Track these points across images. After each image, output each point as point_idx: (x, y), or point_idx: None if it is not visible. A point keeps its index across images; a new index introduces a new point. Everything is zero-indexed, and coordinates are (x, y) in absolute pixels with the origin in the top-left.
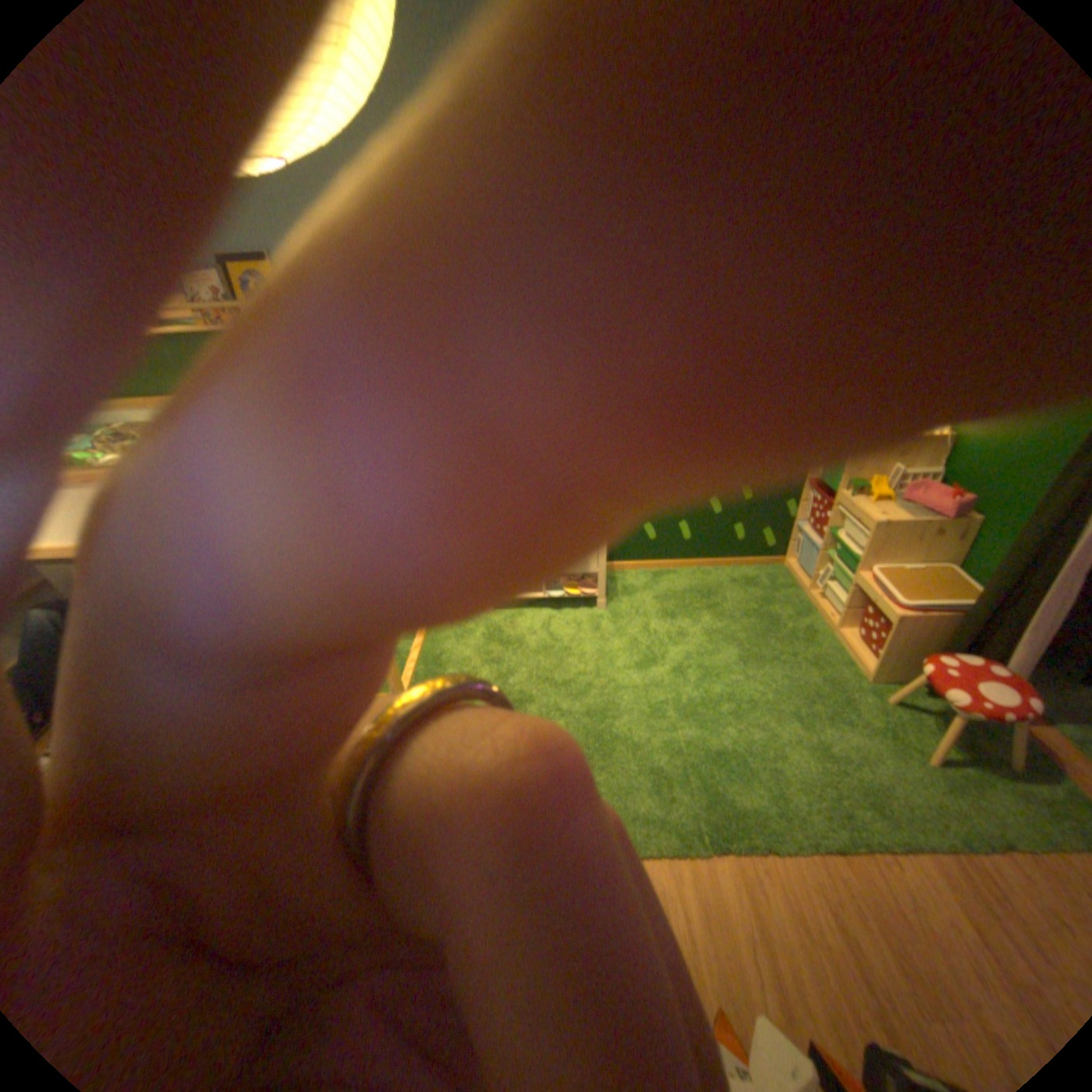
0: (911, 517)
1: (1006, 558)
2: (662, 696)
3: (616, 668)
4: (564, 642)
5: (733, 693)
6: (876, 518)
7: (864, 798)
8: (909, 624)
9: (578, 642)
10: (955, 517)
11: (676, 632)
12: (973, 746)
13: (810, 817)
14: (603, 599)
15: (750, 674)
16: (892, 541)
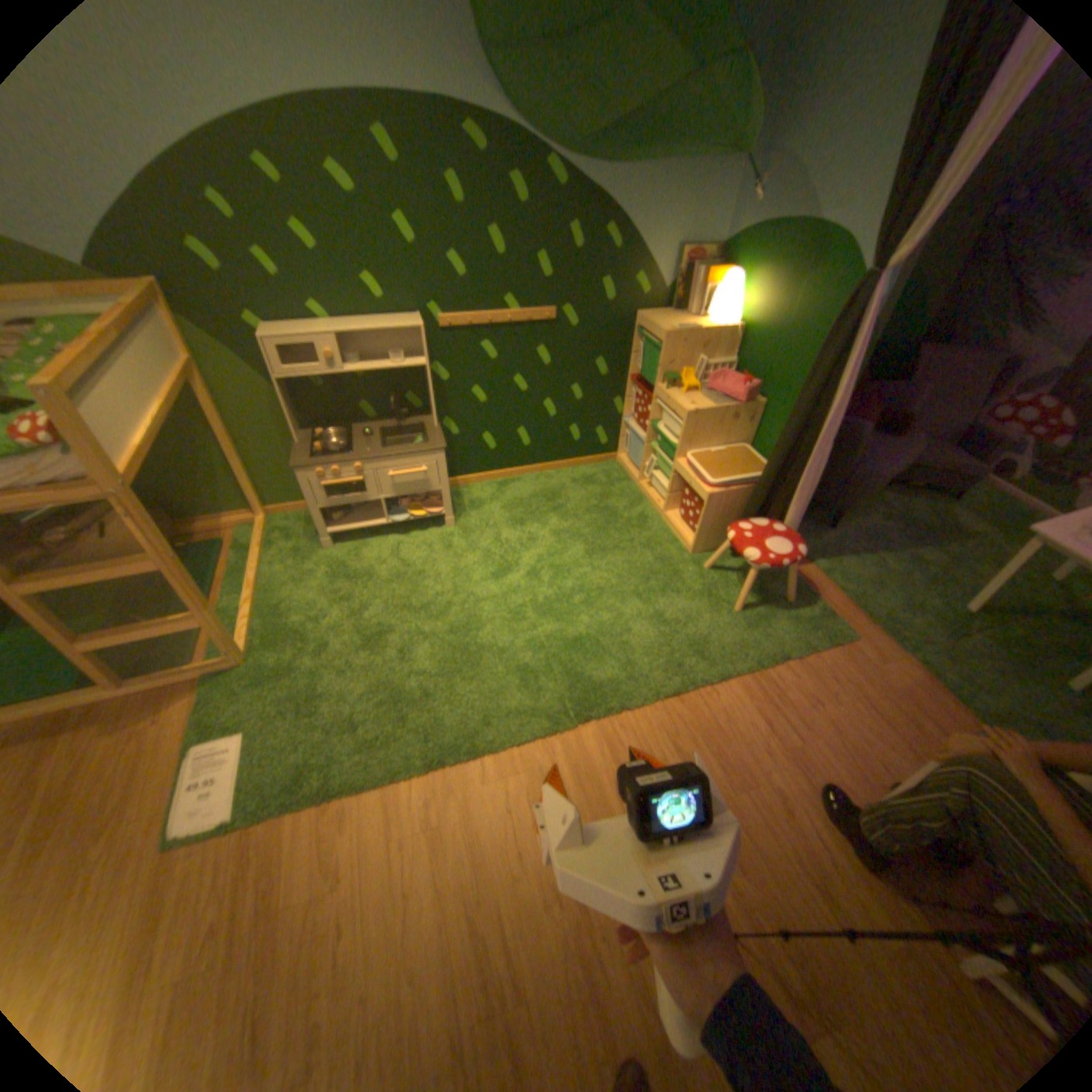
0: (713, 405)
1: (781, 434)
2: (520, 600)
3: (473, 583)
4: (417, 567)
5: (582, 584)
6: (686, 409)
7: (689, 648)
8: (715, 500)
9: (431, 564)
10: (745, 403)
11: (526, 538)
12: (762, 590)
13: (650, 674)
14: (451, 517)
15: (595, 565)
16: (699, 429)
